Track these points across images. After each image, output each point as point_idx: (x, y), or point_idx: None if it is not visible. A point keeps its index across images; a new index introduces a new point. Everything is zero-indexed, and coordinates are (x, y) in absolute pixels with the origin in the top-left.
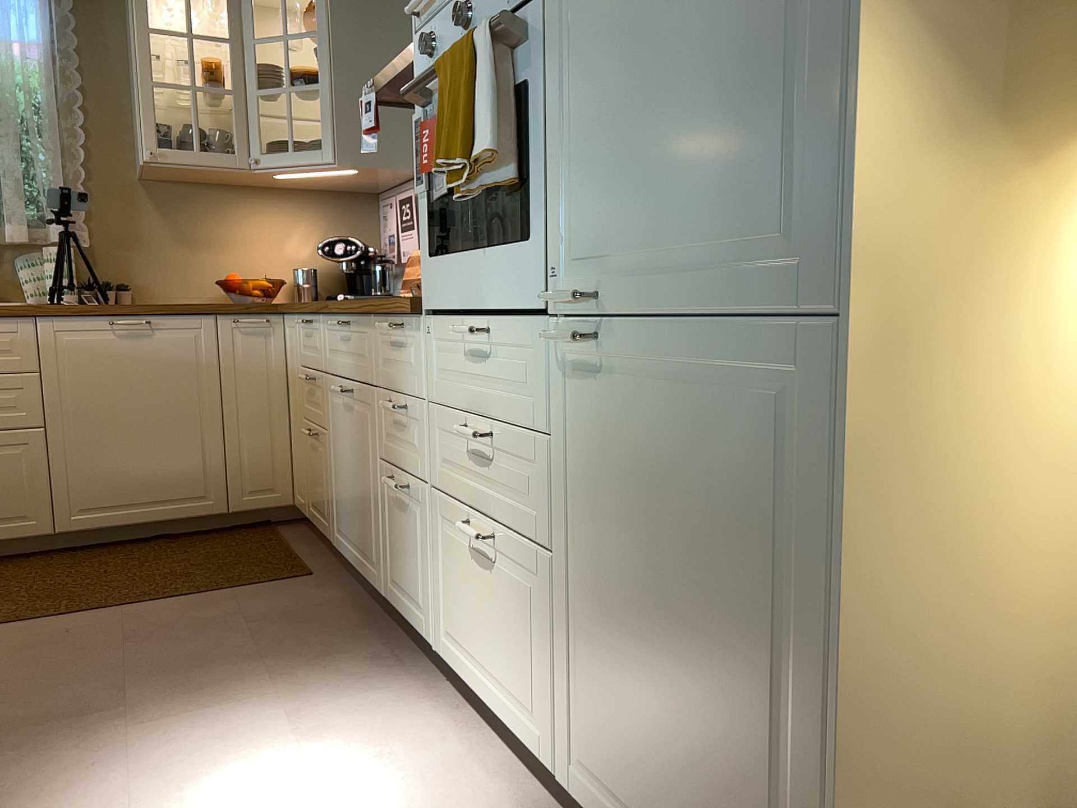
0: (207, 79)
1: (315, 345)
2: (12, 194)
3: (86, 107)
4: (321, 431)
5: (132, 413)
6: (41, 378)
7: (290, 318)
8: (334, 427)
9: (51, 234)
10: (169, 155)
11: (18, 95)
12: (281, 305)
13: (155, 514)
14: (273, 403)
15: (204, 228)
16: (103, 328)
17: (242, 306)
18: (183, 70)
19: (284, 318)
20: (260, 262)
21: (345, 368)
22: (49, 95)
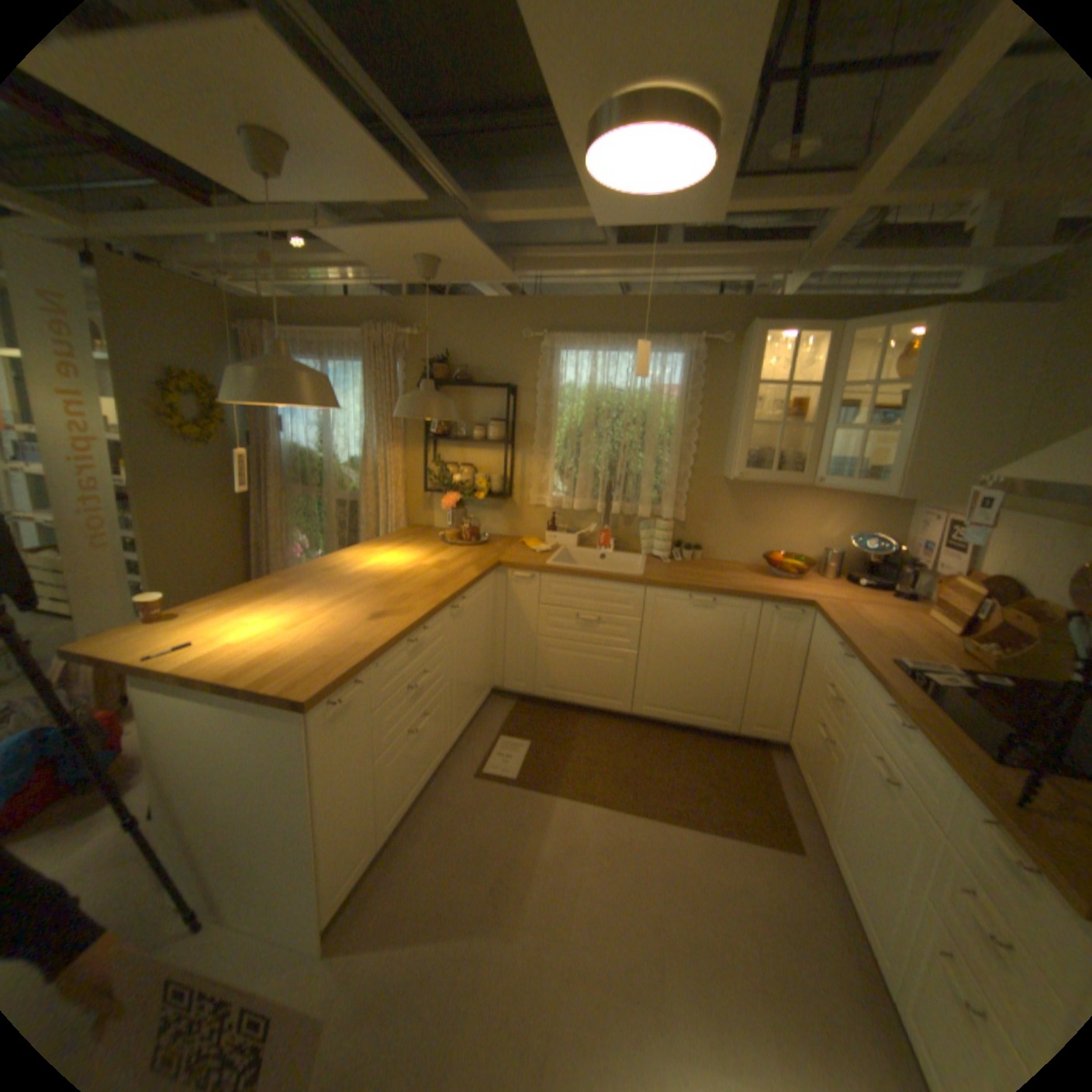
0: (792, 409)
1: (854, 682)
2: (645, 488)
3: (699, 426)
4: (840, 748)
5: (691, 656)
6: (642, 622)
7: (824, 622)
8: (861, 773)
9: (662, 513)
10: (752, 474)
11: (660, 422)
12: (817, 604)
13: (691, 721)
14: (791, 671)
15: (761, 512)
16: (684, 599)
17: (785, 600)
18: (776, 407)
19: (817, 614)
20: (797, 539)
21: (895, 756)
22: (678, 422)
